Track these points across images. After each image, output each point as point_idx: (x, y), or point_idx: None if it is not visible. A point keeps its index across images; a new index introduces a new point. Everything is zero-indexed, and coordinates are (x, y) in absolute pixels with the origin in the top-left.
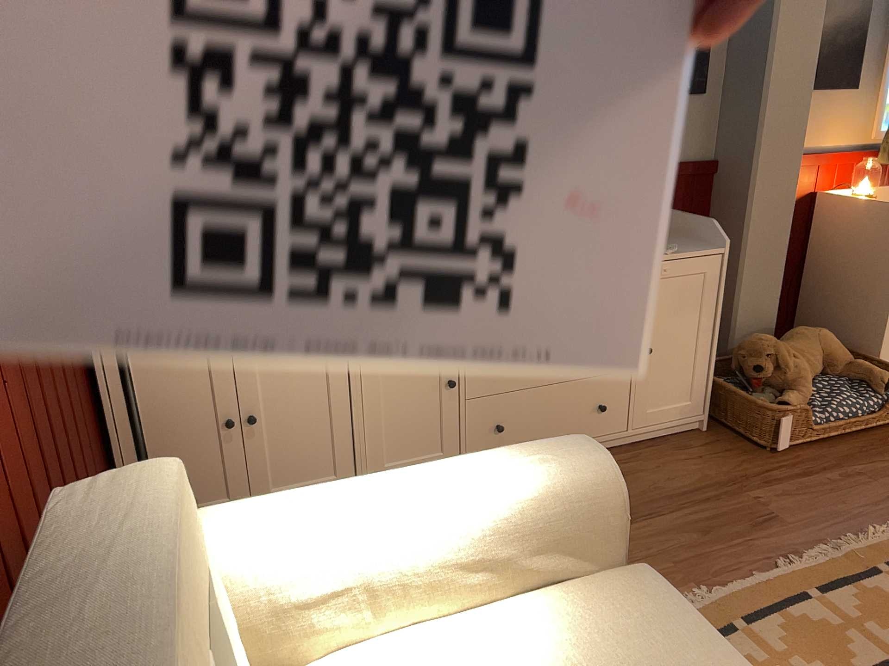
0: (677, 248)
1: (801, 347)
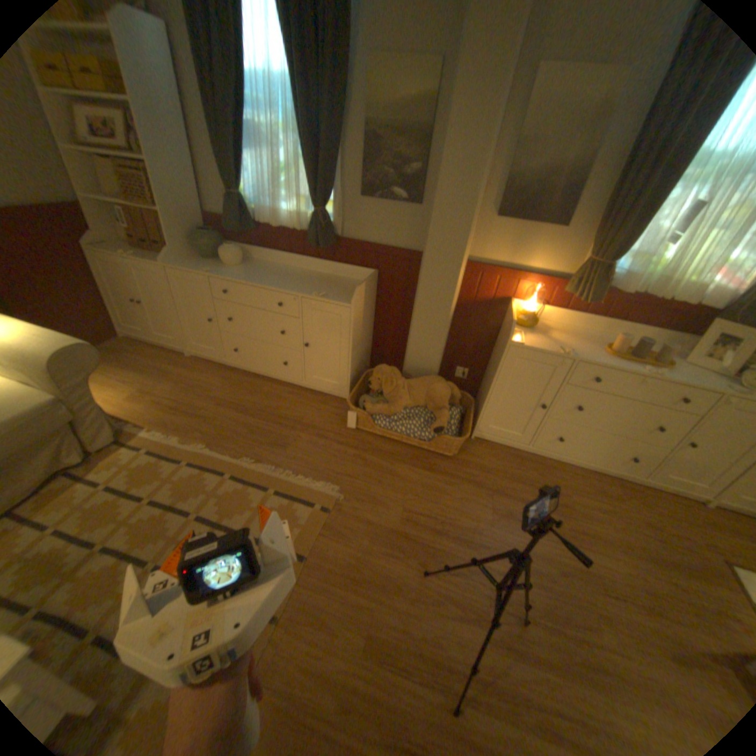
0: (321, 295)
1: (415, 386)
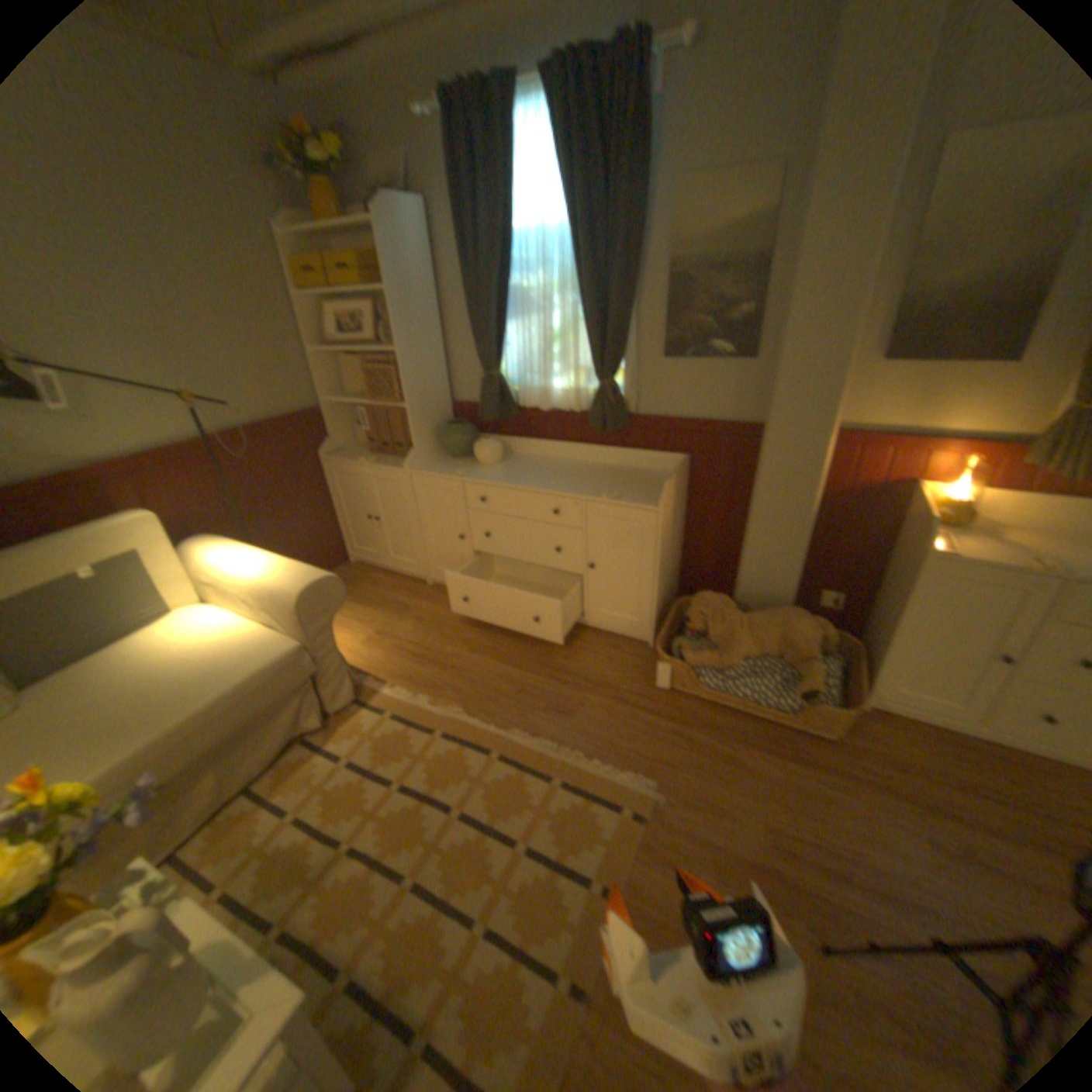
0: (613, 495)
1: (760, 622)
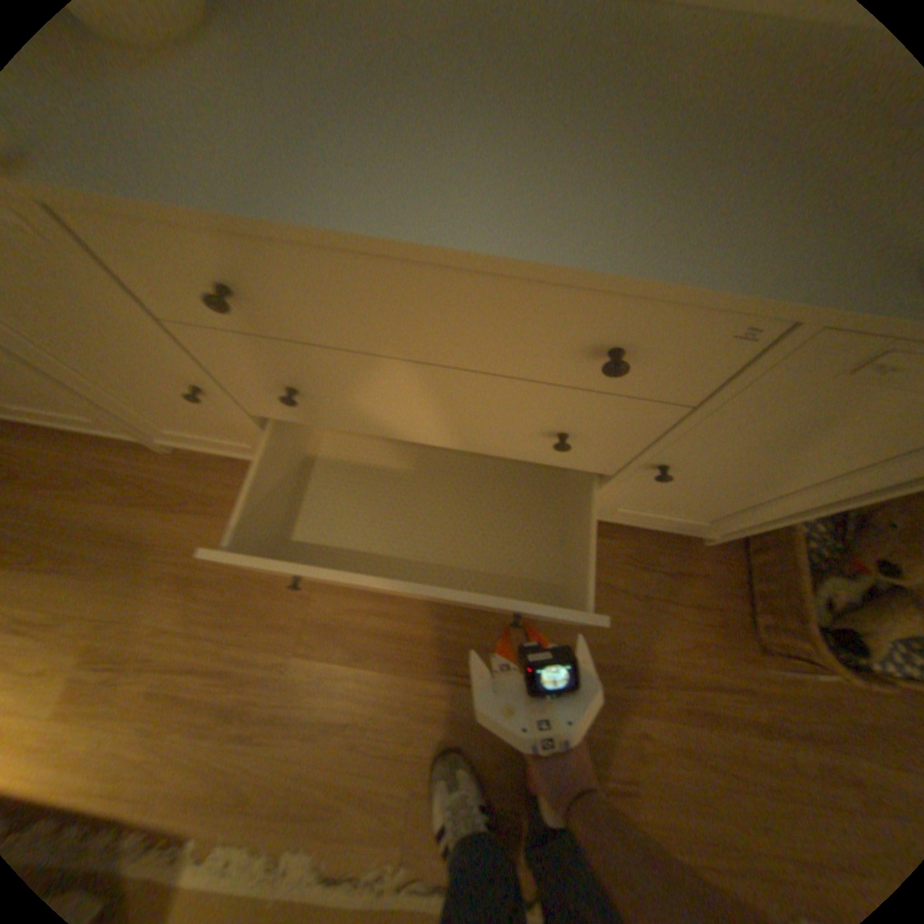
0: None
1: None
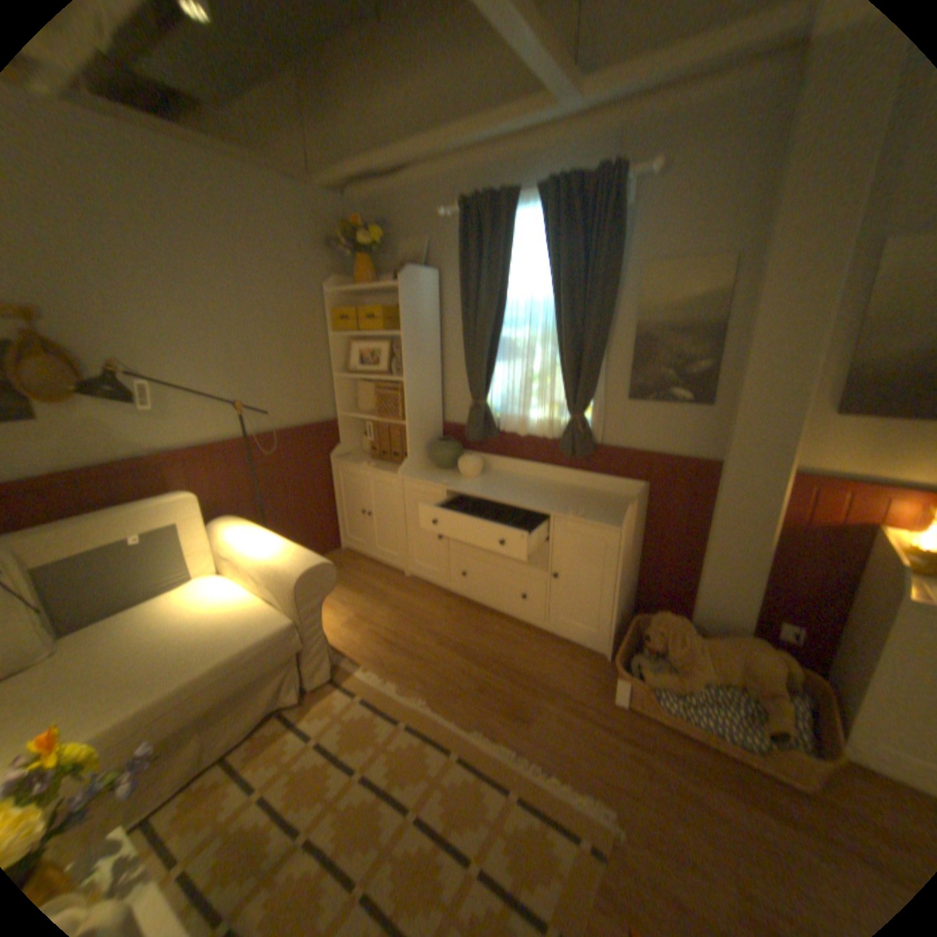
0: (581, 515)
1: (722, 651)
